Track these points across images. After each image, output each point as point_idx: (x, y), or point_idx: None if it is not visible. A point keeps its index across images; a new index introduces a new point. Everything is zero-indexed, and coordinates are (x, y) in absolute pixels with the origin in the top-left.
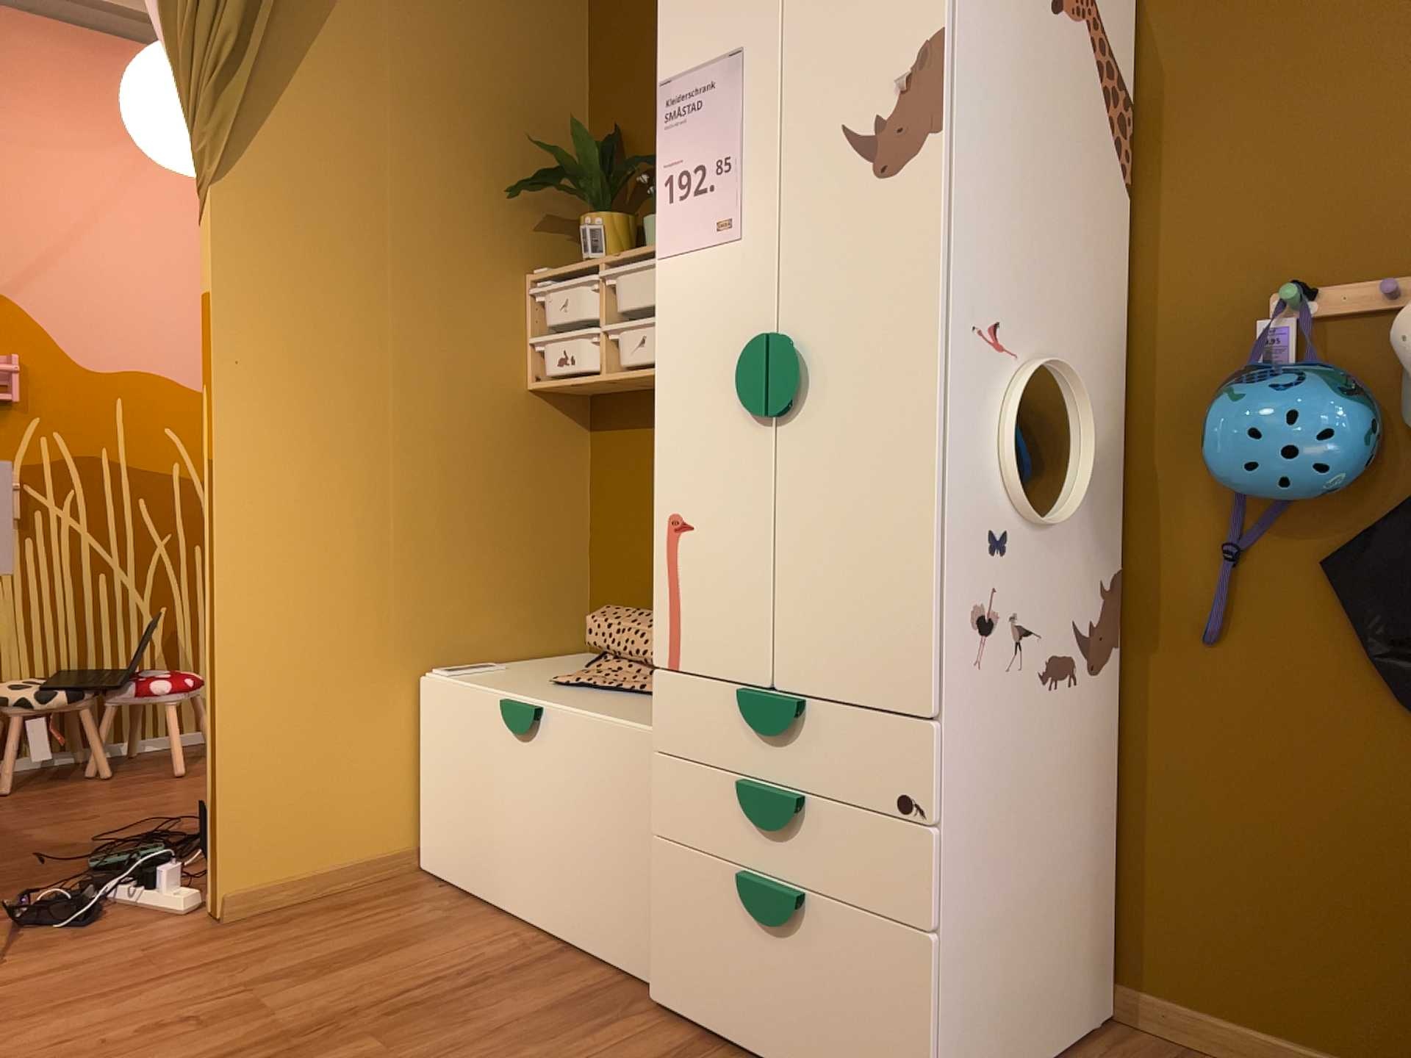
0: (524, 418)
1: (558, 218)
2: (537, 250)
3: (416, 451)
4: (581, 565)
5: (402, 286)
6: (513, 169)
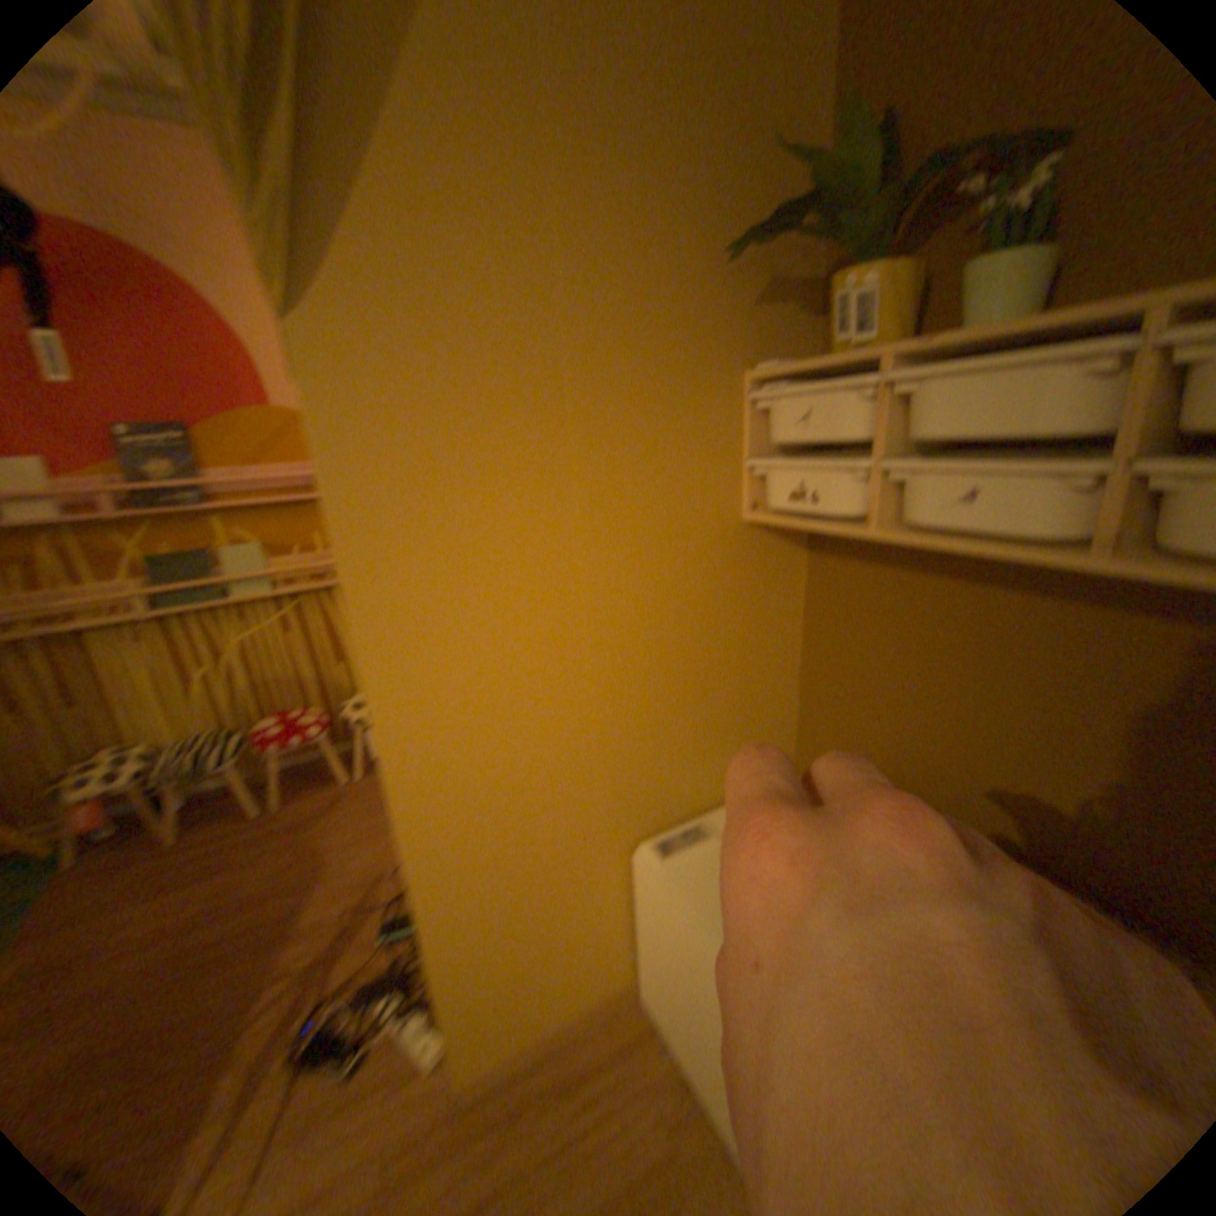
0: (739, 551)
1: (787, 274)
2: (758, 329)
3: (617, 623)
4: (792, 690)
5: (589, 415)
6: (732, 206)
